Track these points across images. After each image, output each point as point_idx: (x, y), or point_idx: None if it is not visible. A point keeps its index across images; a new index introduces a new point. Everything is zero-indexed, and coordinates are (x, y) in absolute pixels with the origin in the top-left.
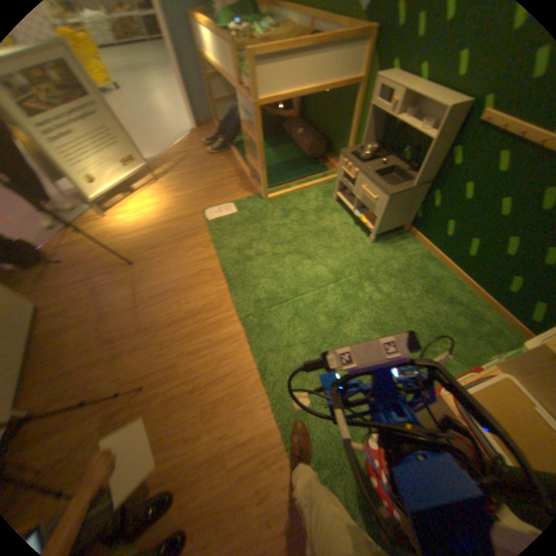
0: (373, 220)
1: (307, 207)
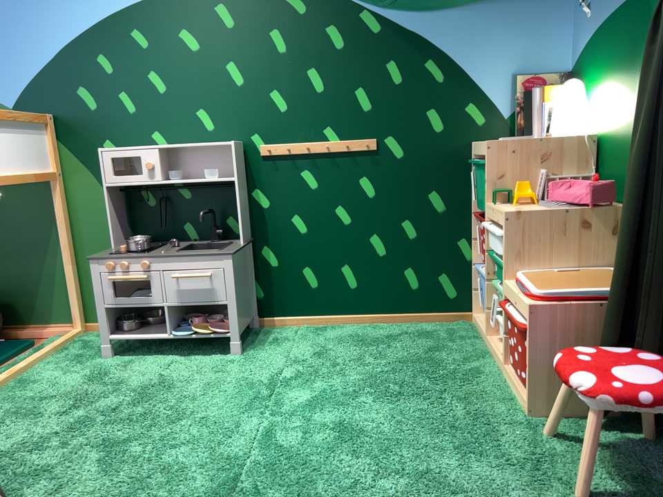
0: (214, 323)
1: (63, 385)
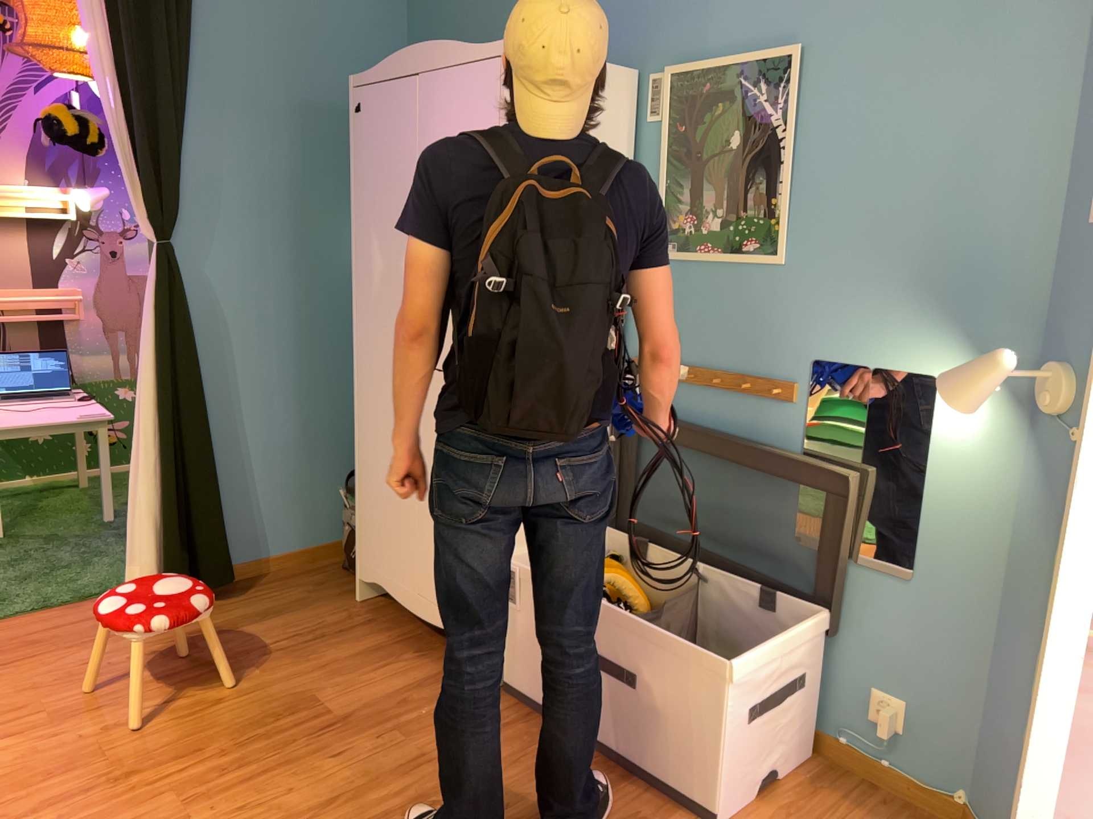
0: None
1: None
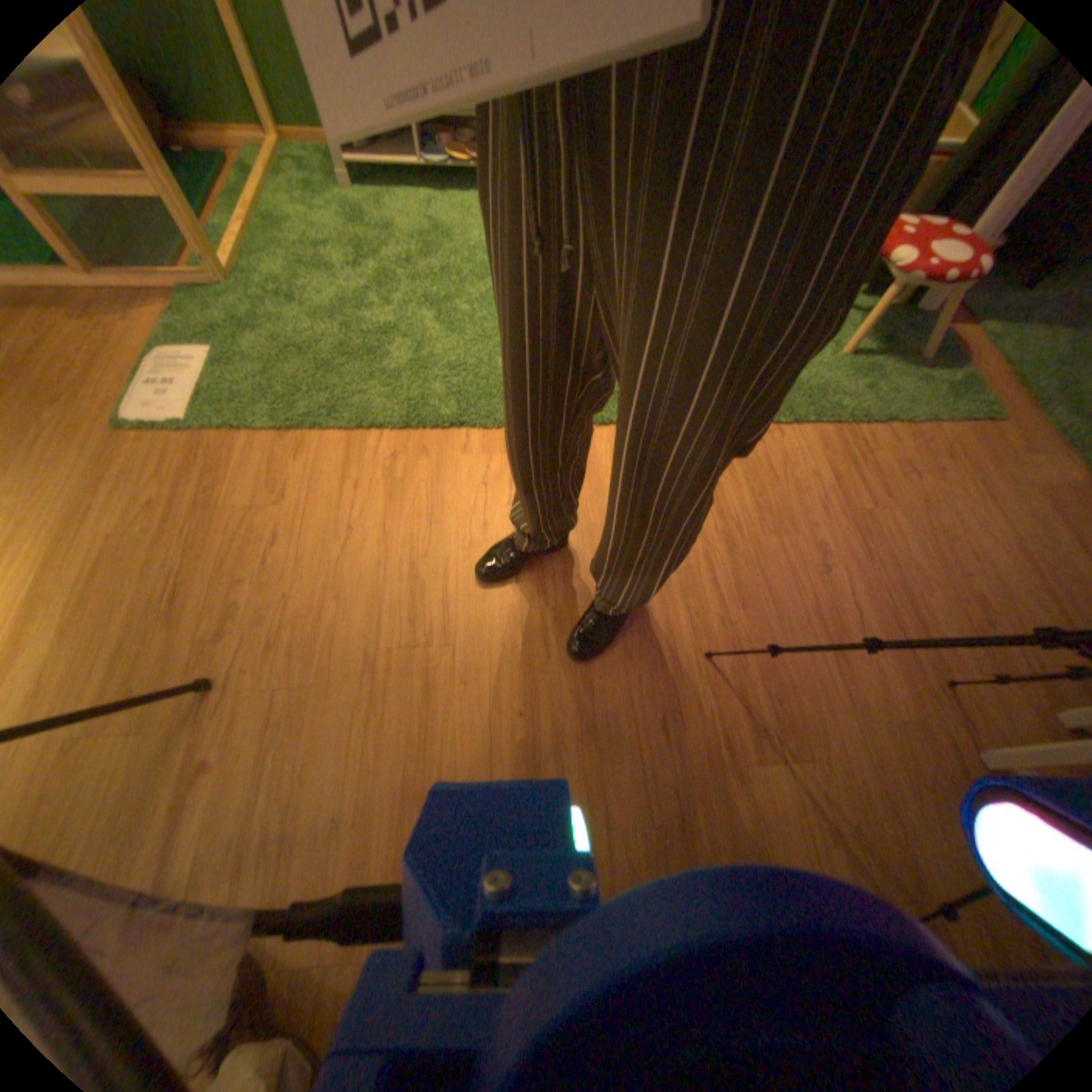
0: (467, 143)
1: (320, 224)
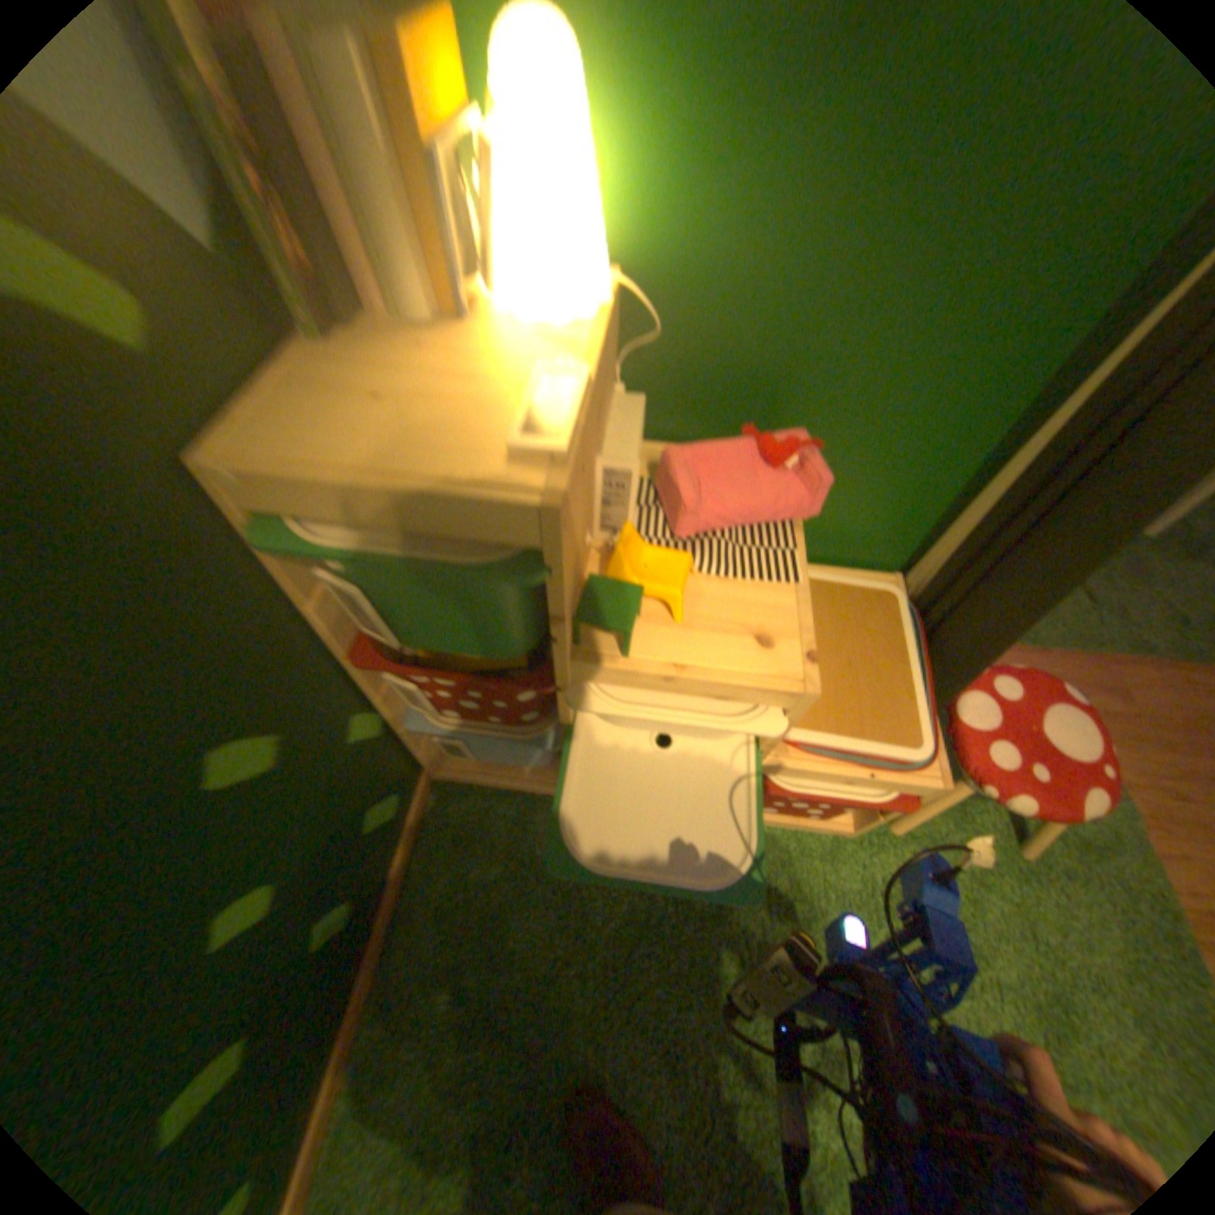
0: None
1: None
